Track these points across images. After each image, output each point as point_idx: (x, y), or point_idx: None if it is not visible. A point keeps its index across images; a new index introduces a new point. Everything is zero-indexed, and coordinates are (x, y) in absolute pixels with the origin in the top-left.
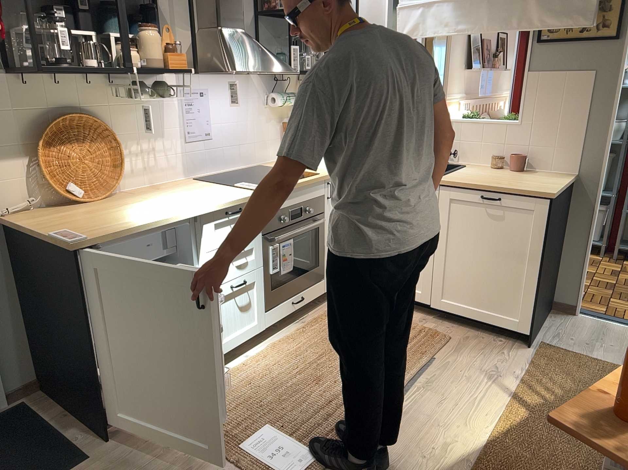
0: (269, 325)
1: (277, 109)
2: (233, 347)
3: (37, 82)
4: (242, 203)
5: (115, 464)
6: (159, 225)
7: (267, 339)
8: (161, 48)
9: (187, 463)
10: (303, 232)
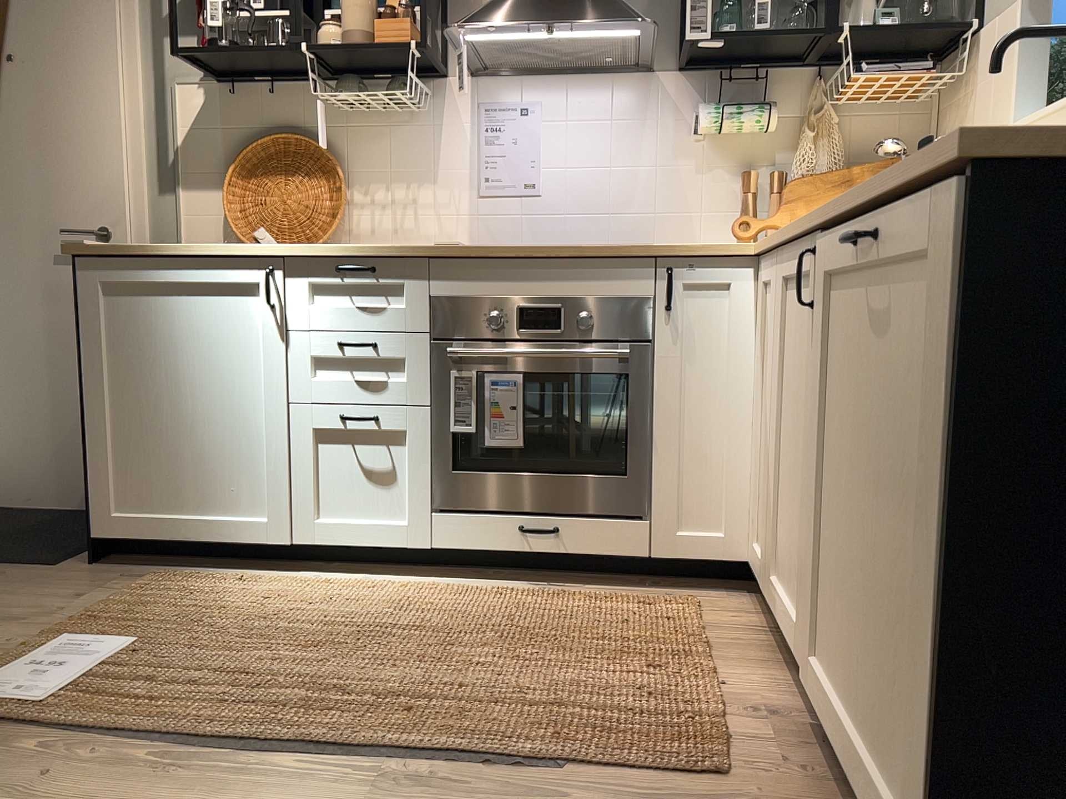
0: (442, 546)
1: (732, 146)
2: (338, 543)
3: (253, 92)
4: (375, 258)
5: (41, 580)
6: (196, 255)
7: (443, 579)
8: (363, 13)
9: (39, 616)
10: (572, 372)
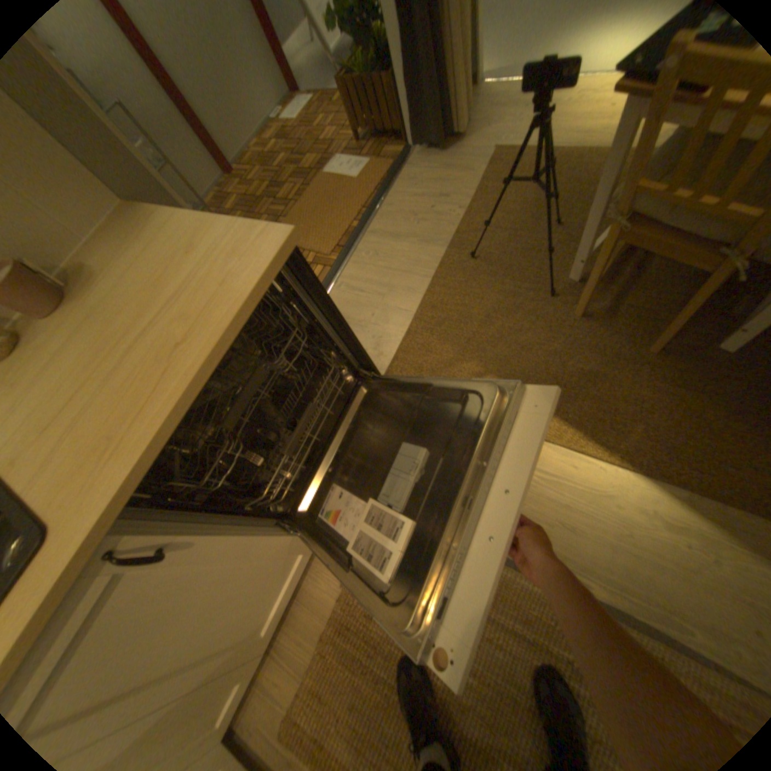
0: None
1: None
2: None
3: None
4: None
5: None
6: None
7: None
8: None
9: None
10: None
